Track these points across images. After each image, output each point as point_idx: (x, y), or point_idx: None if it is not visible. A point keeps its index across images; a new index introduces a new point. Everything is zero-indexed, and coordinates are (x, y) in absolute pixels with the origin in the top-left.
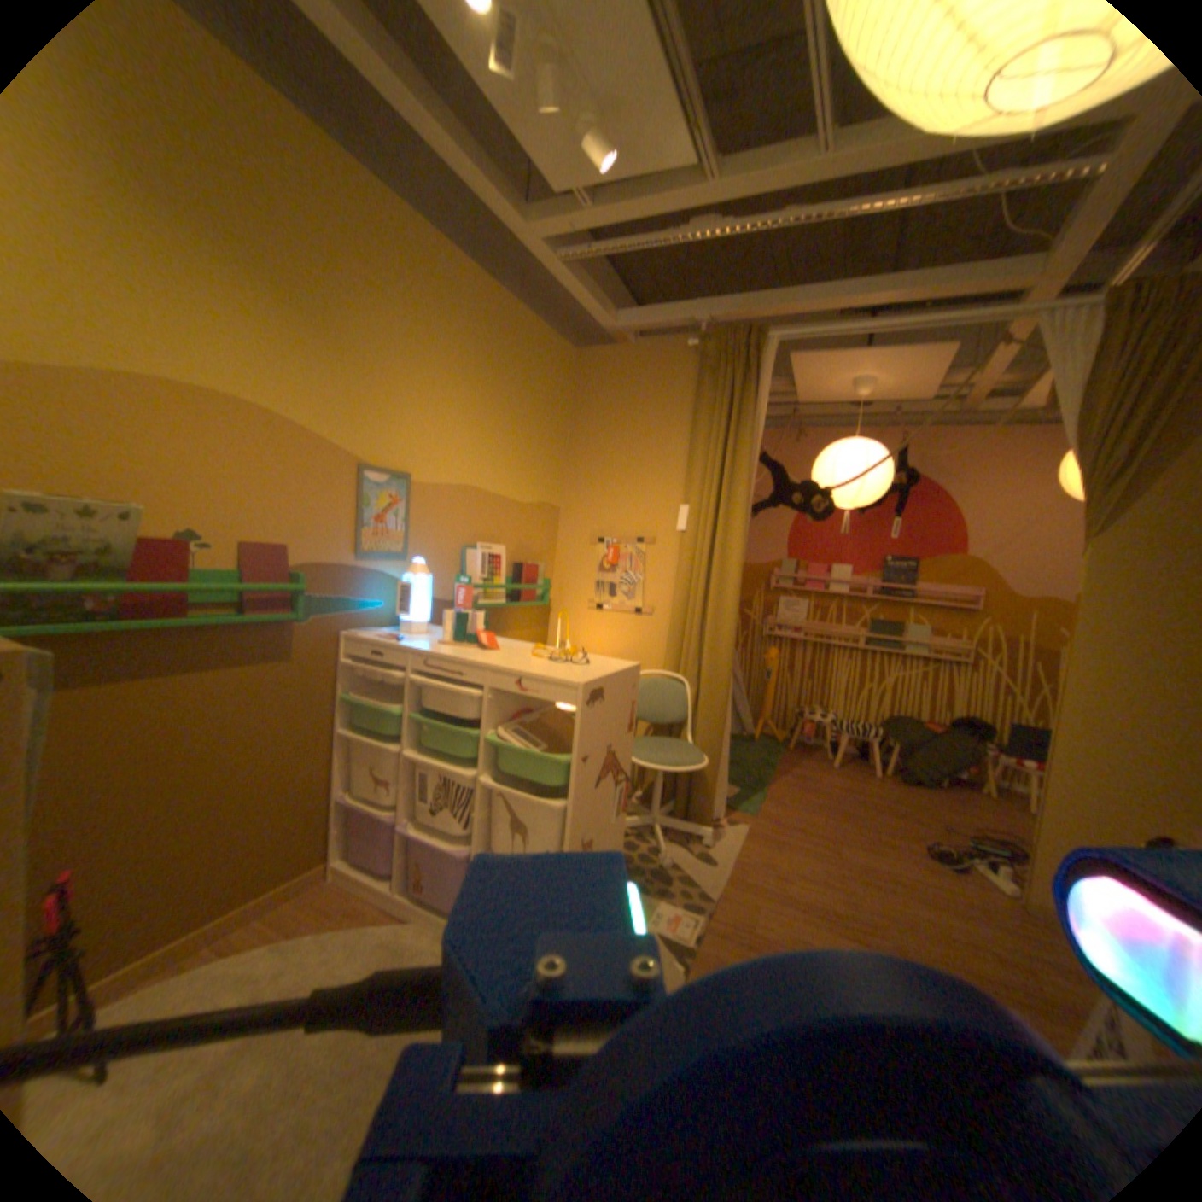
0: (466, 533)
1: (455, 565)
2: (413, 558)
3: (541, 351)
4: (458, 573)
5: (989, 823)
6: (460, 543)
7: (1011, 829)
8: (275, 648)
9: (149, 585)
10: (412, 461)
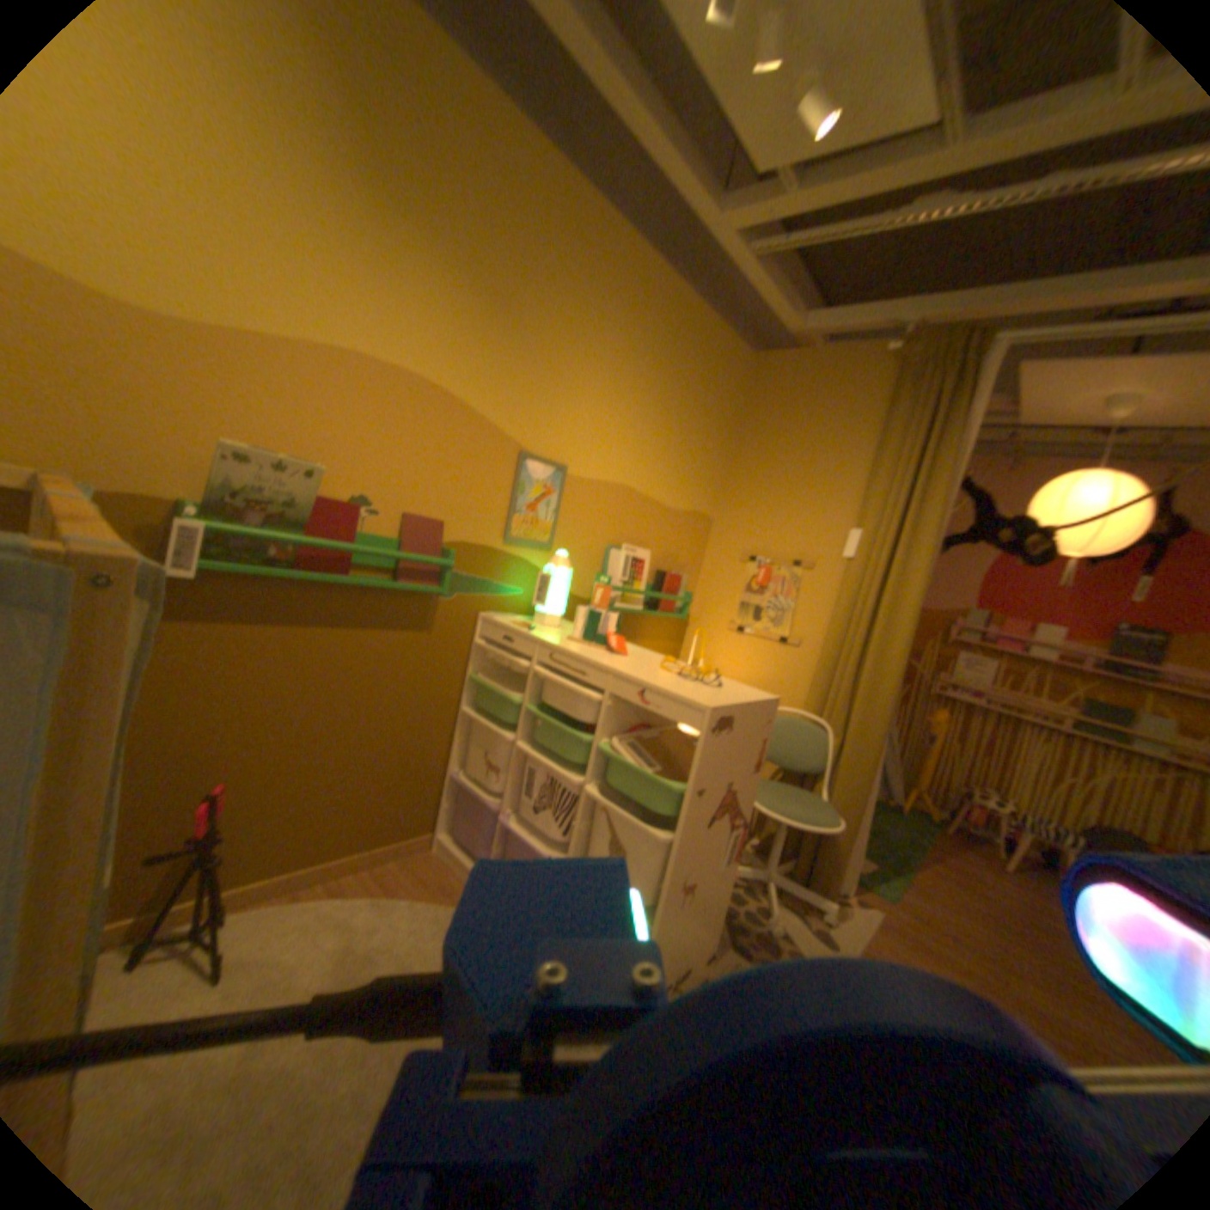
0: (613, 534)
1: (597, 564)
2: (557, 552)
3: (717, 353)
4: (598, 573)
5: None
6: (605, 543)
7: None
8: (419, 619)
9: (322, 543)
10: (571, 455)
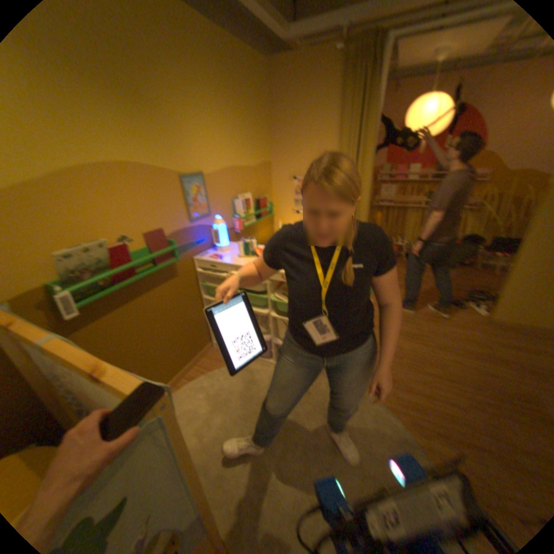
0: (233, 192)
1: (231, 210)
2: (214, 213)
3: (249, 68)
4: (233, 213)
5: (476, 282)
6: (232, 198)
7: (486, 284)
8: (172, 273)
9: (119, 267)
10: (202, 164)
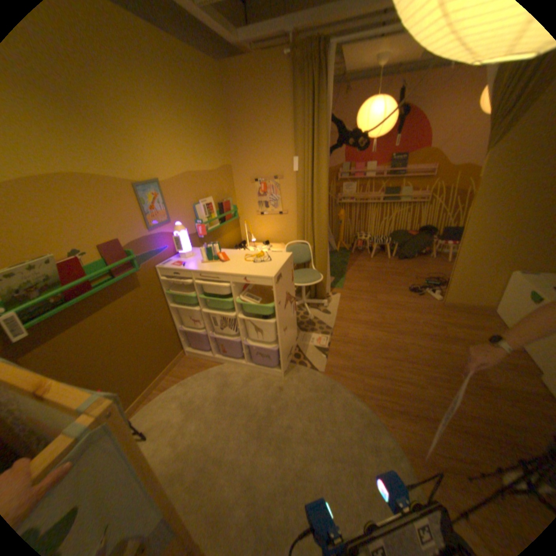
0: (192, 197)
1: (192, 215)
2: (173, 220)
3: (199, 72)
4: (194, 218)
5: (432, 269)
6: (191, 203)
7: (440, 270)
8: (131, 283)
9: (69, 282)
10: (156, 170)
